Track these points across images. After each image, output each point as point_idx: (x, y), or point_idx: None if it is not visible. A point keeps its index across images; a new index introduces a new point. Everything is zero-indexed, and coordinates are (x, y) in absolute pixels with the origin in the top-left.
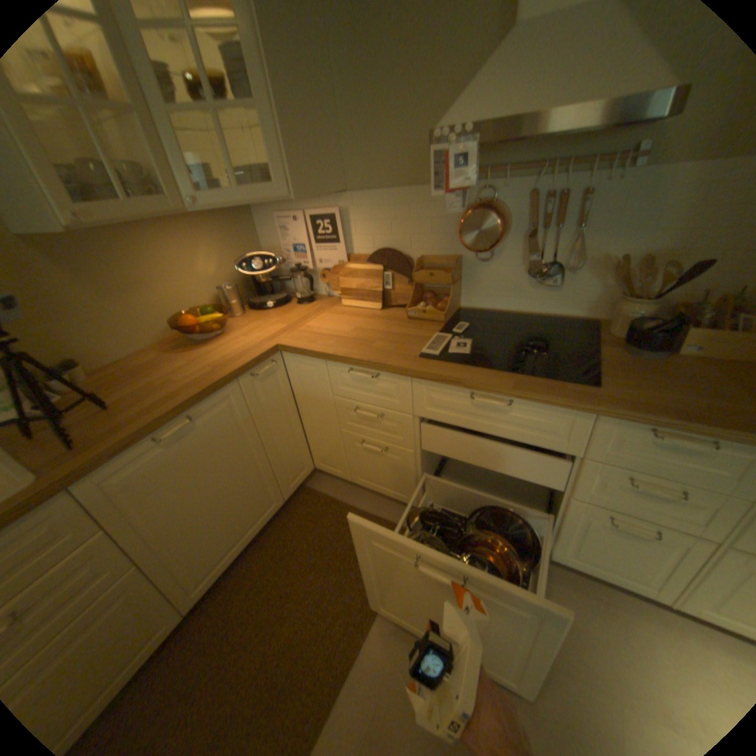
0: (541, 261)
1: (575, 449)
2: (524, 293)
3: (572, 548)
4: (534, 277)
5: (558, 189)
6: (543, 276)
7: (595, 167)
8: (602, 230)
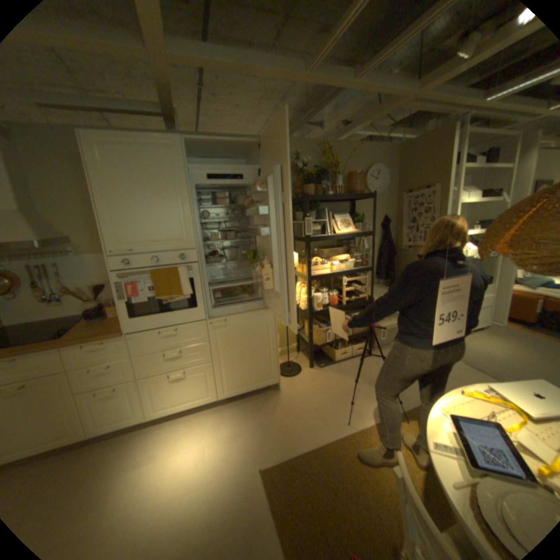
0: (46, 294)
1: (58, 370)
2: (42, 310)
3: (89, 423)
4: (42, 302)
5: (38, 265)
6: (46, 301)
7: (51, 256)
8: (68, 278)
